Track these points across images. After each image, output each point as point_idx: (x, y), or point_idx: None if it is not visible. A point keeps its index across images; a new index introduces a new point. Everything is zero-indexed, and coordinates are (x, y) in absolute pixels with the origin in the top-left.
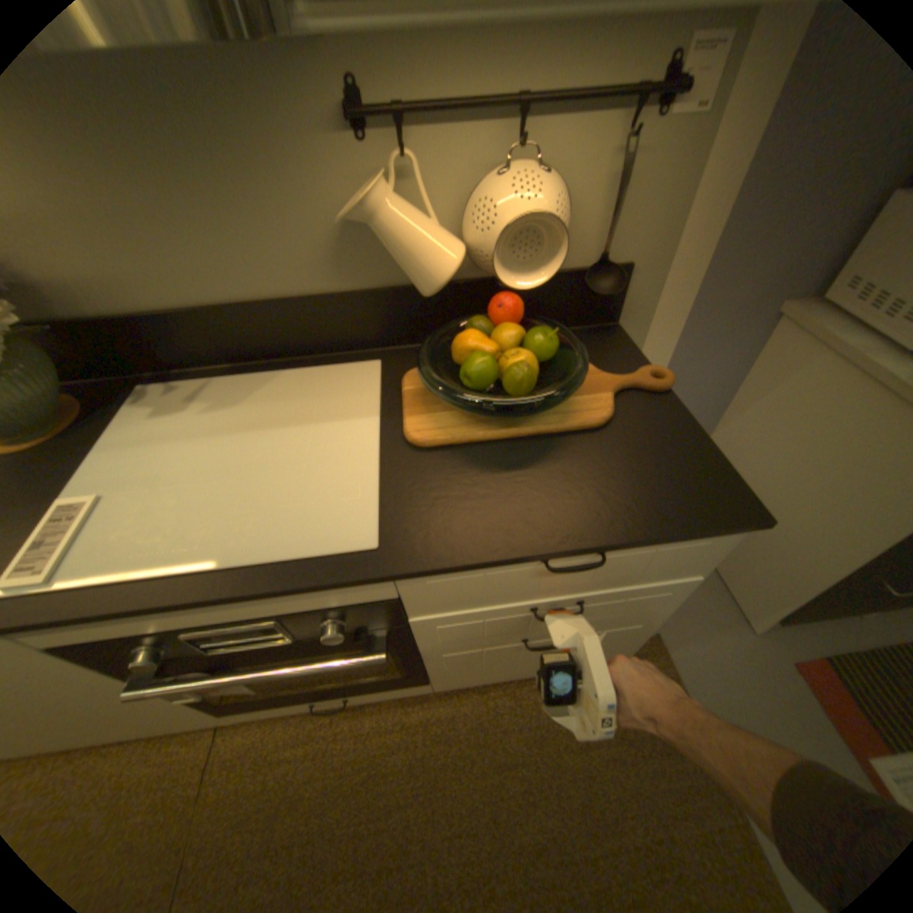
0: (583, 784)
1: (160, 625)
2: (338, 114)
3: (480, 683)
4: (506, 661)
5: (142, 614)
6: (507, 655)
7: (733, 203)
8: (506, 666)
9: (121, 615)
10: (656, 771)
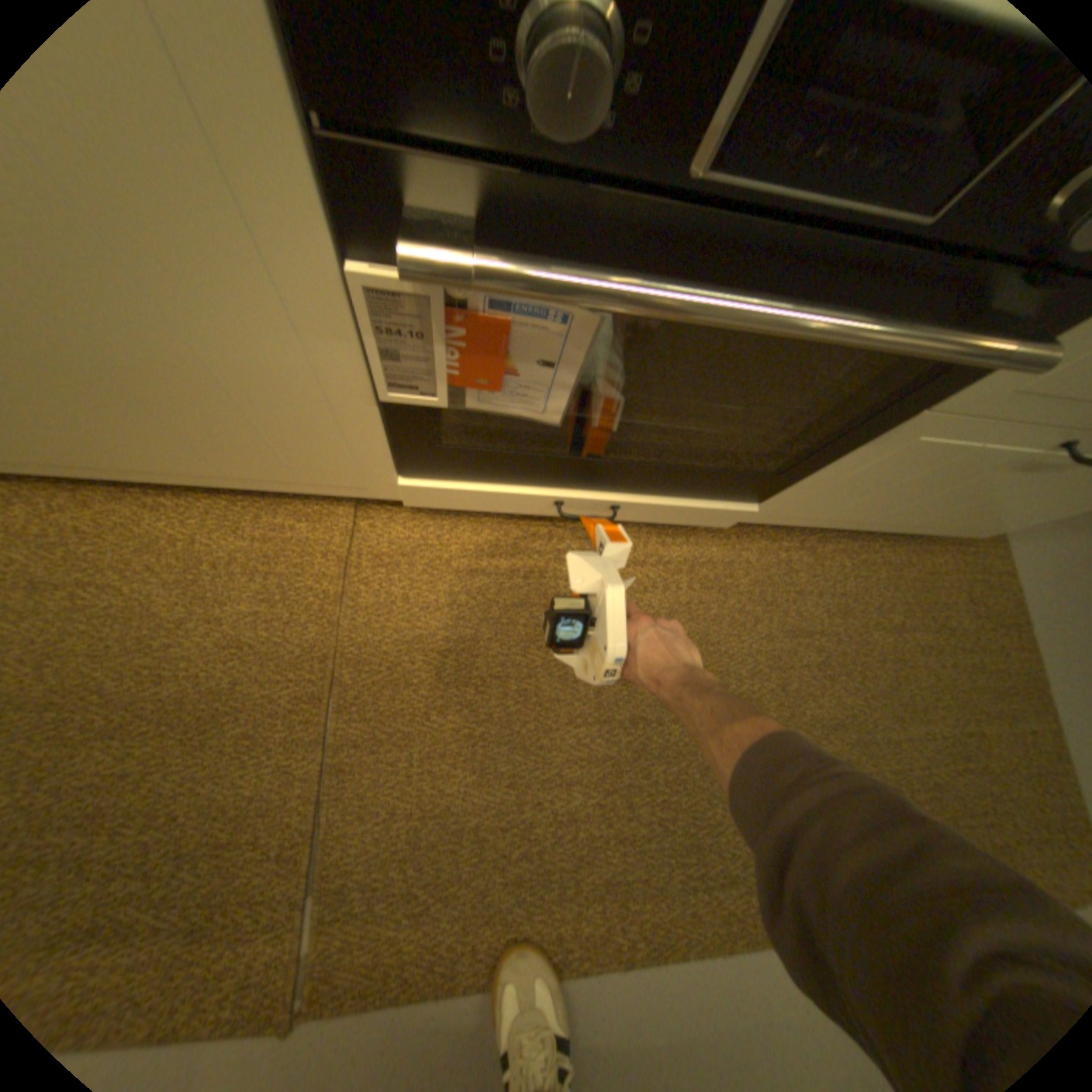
0: (895, 666)
1: None
2: None
3: (806, 522)
4: (939, 485)
5: None
6: (974, 471)
7: None
8: (910, 497)
9: None
10: (978, 666)
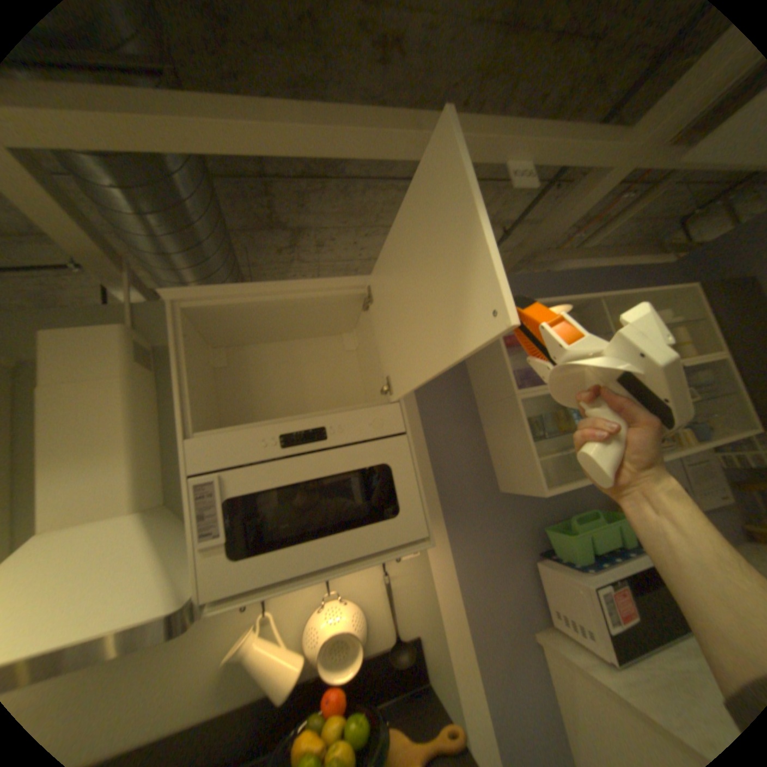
0: None
1: None
2: None
3: None
4: None
5: None
6: None
7: (459, 589)
8: None
9: None
10: None
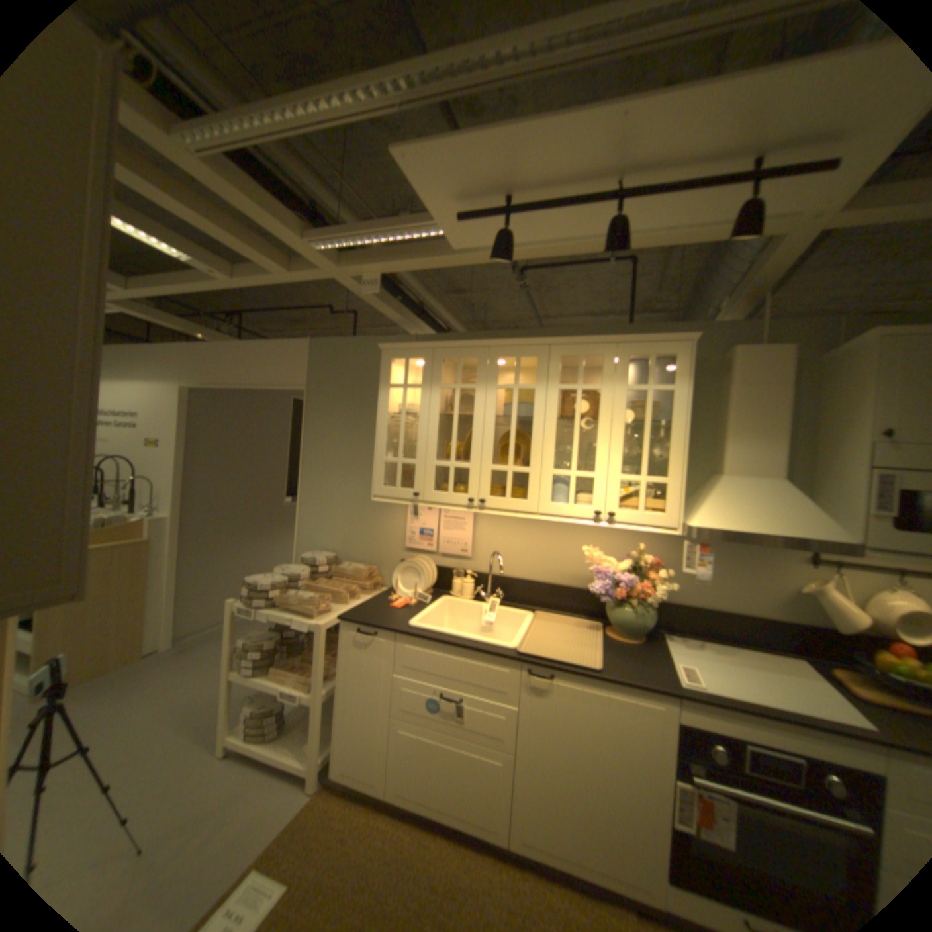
0: None
1: (747, 734)
2: (809, 560)
3: None
4: None
5: (748, 721)
6: None
7: None
8: None
9: (750, 713)
10: None
